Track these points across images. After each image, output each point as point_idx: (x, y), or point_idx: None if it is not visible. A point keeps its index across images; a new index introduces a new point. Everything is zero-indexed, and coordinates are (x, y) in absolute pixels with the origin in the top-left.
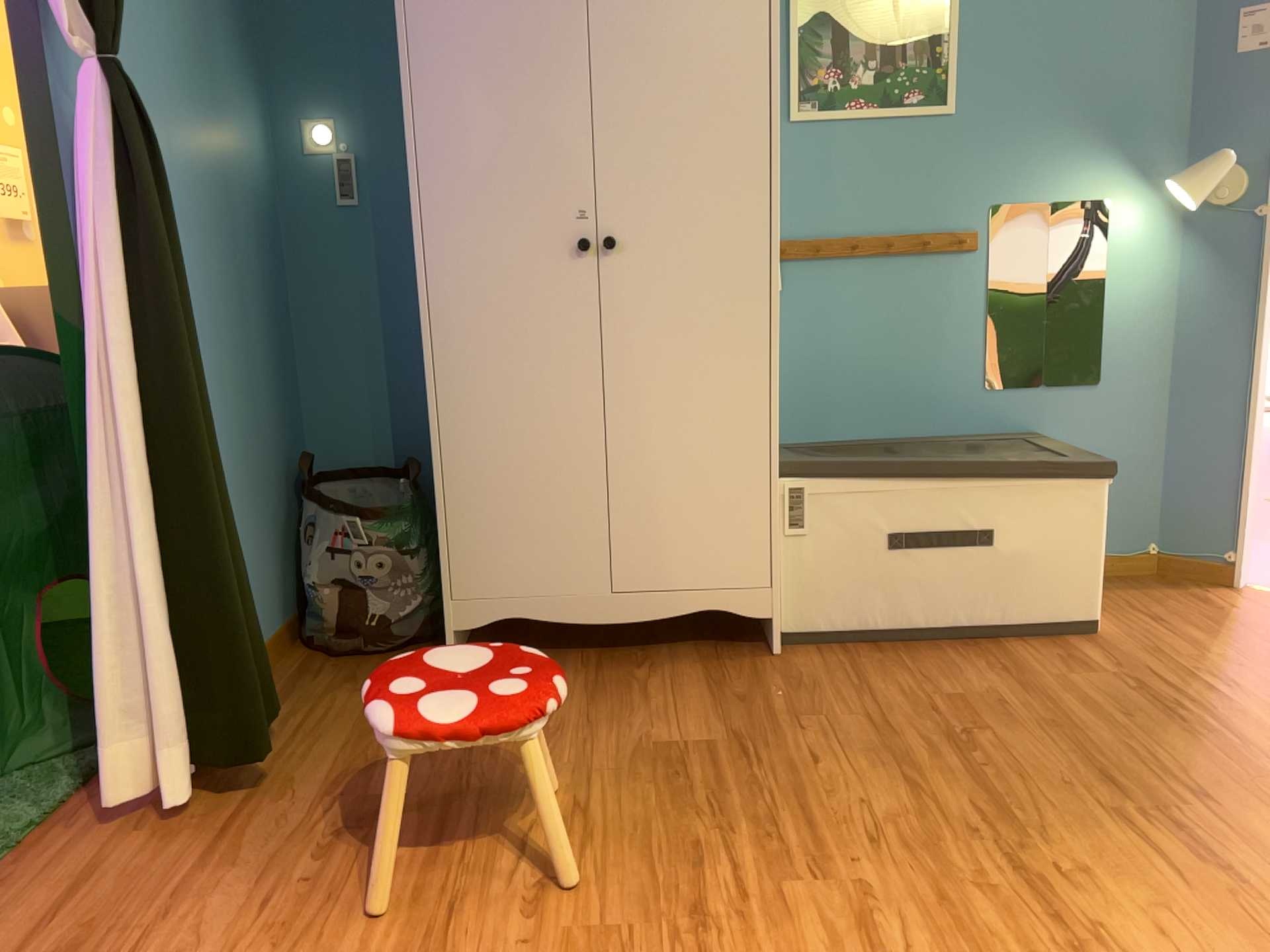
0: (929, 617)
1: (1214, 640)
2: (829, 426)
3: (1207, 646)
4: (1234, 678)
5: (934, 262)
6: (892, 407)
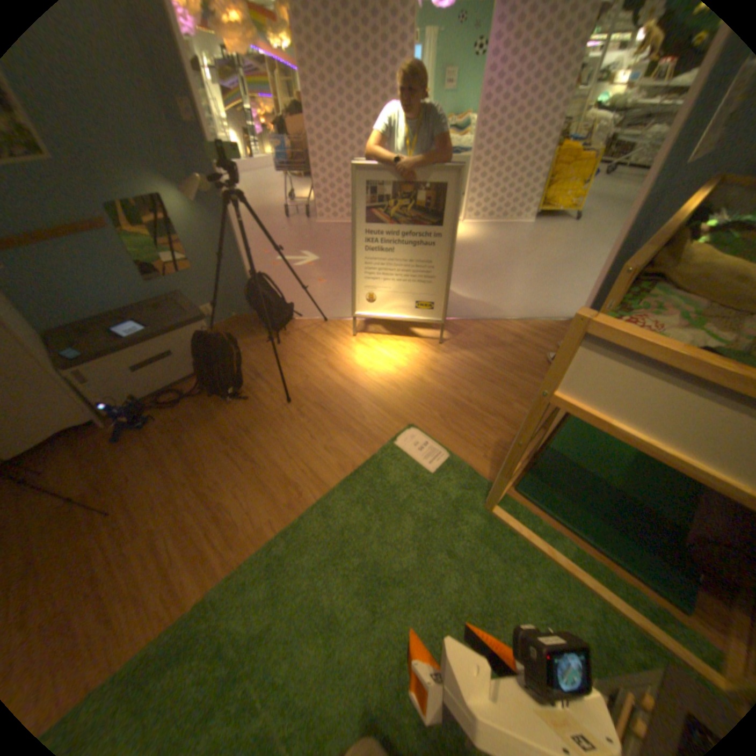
0: (160, 385)
1: (254, 351)
2: (81, 318)
3: (252, 355)
4: (259, 369)
5: (89, 236)
6: (107, 301)
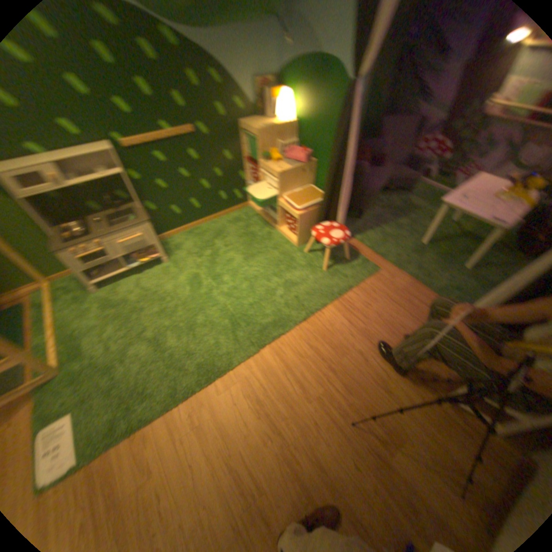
0: None
1: None
2: None
3: None
4: None
5: None
6: None
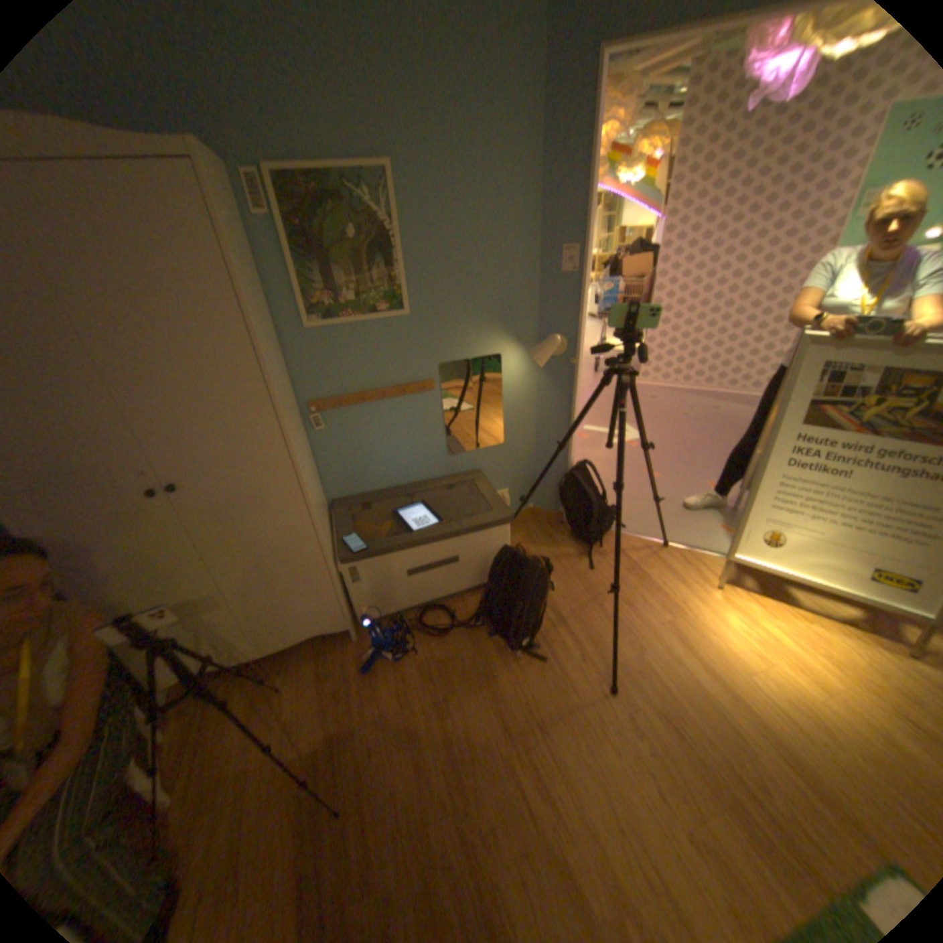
0: (431, 597)
1: (555, 572)
2: (370, 489)
3: (552, 579)
4: (562, 606)
5: (412, 399)
6: (402, 474)
